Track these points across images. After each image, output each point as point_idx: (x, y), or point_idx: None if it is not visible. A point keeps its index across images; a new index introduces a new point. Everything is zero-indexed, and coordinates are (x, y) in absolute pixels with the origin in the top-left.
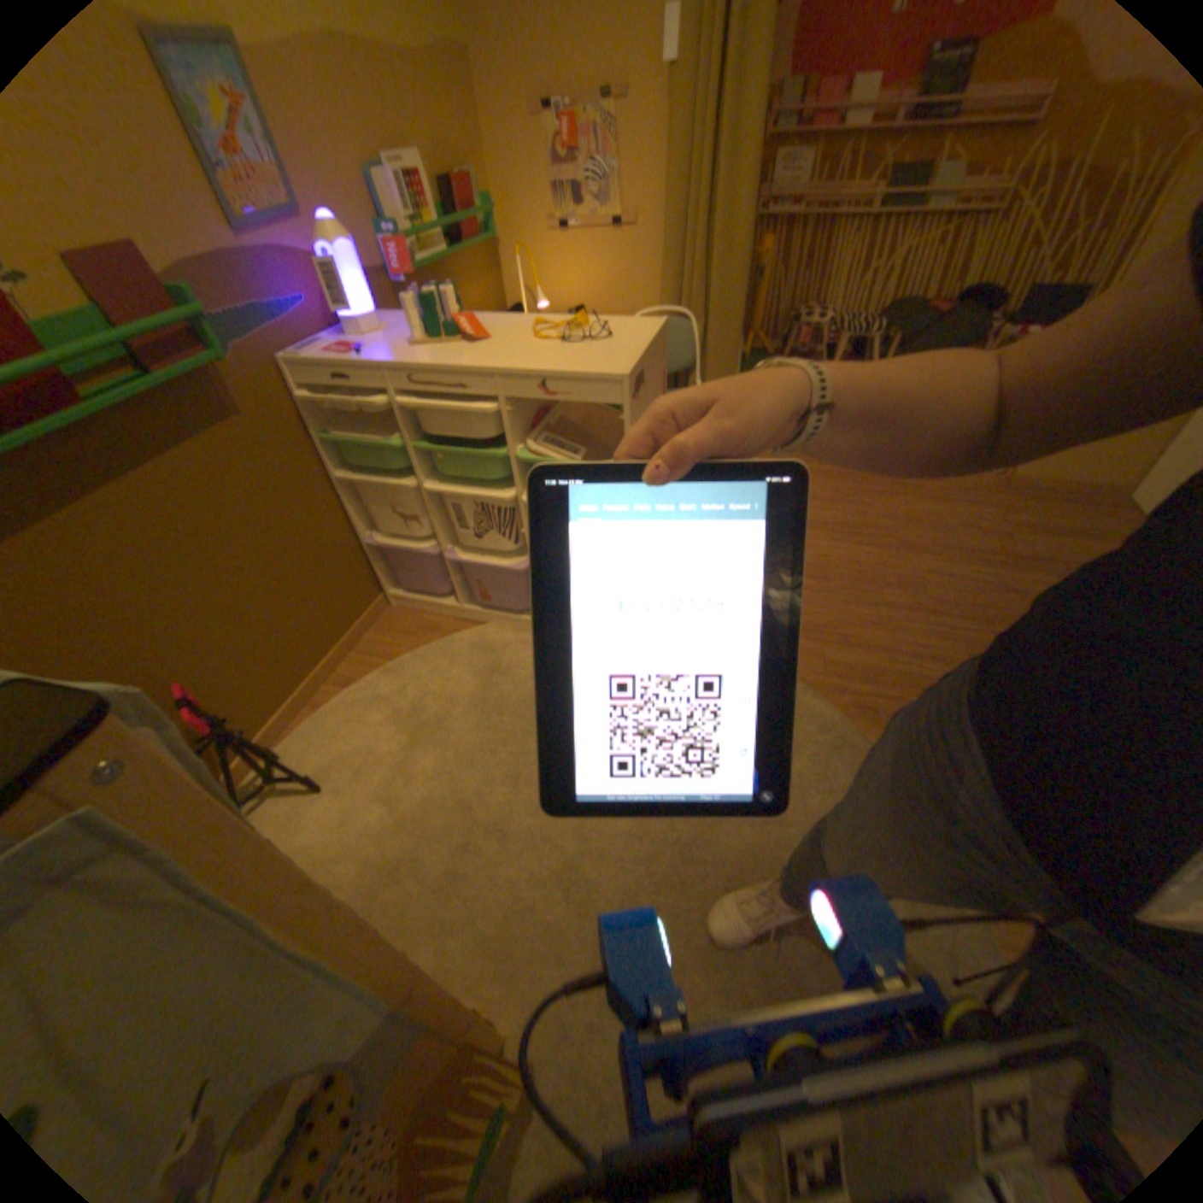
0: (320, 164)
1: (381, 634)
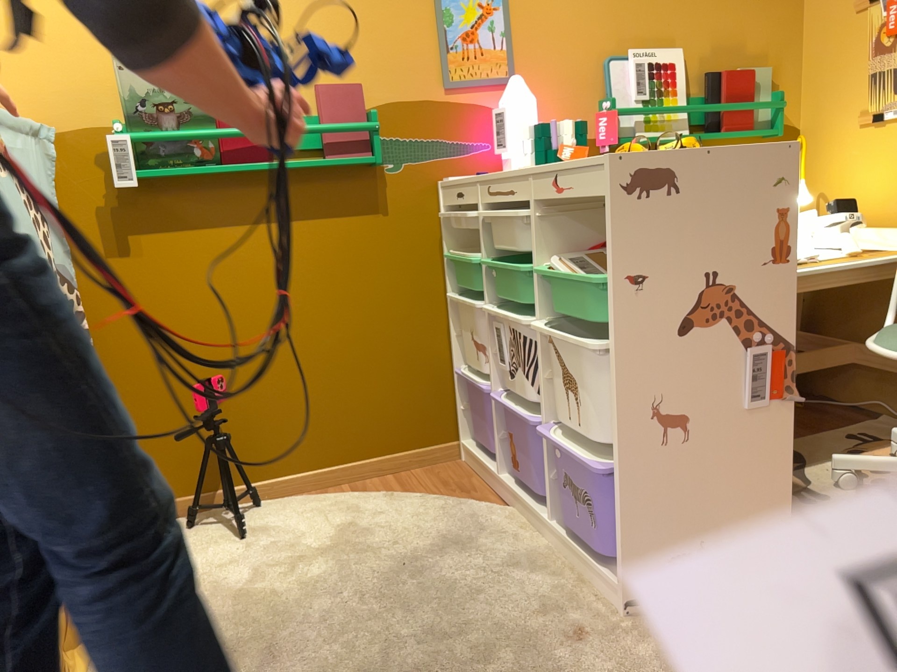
0: (554, 55)
1: (426, 473)
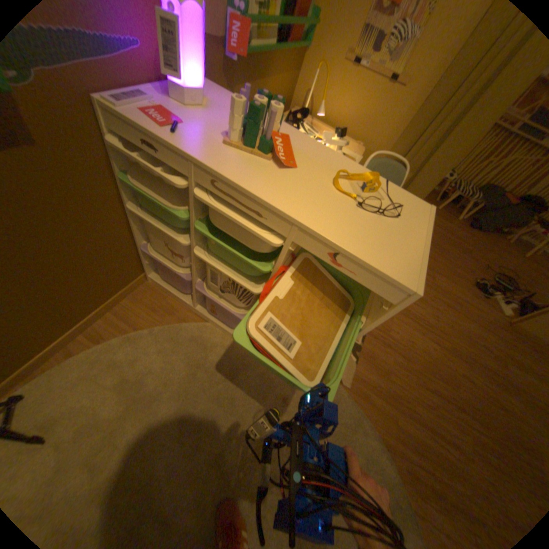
0: None
1: (135, 303)
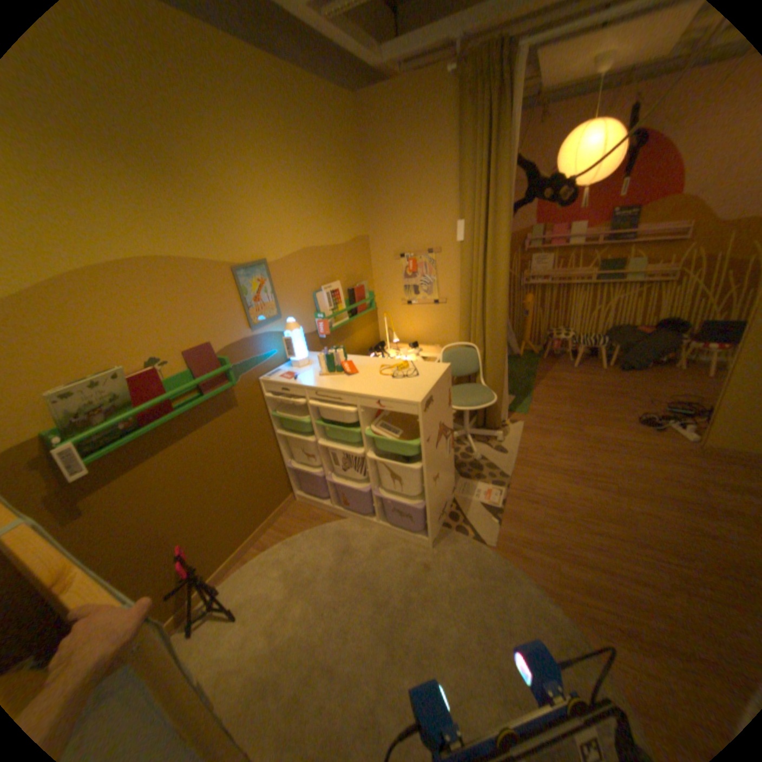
0: (293, 296)
1: (287, 518)
